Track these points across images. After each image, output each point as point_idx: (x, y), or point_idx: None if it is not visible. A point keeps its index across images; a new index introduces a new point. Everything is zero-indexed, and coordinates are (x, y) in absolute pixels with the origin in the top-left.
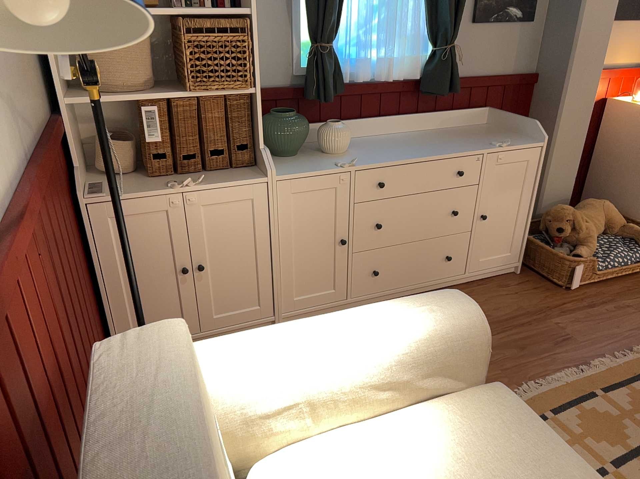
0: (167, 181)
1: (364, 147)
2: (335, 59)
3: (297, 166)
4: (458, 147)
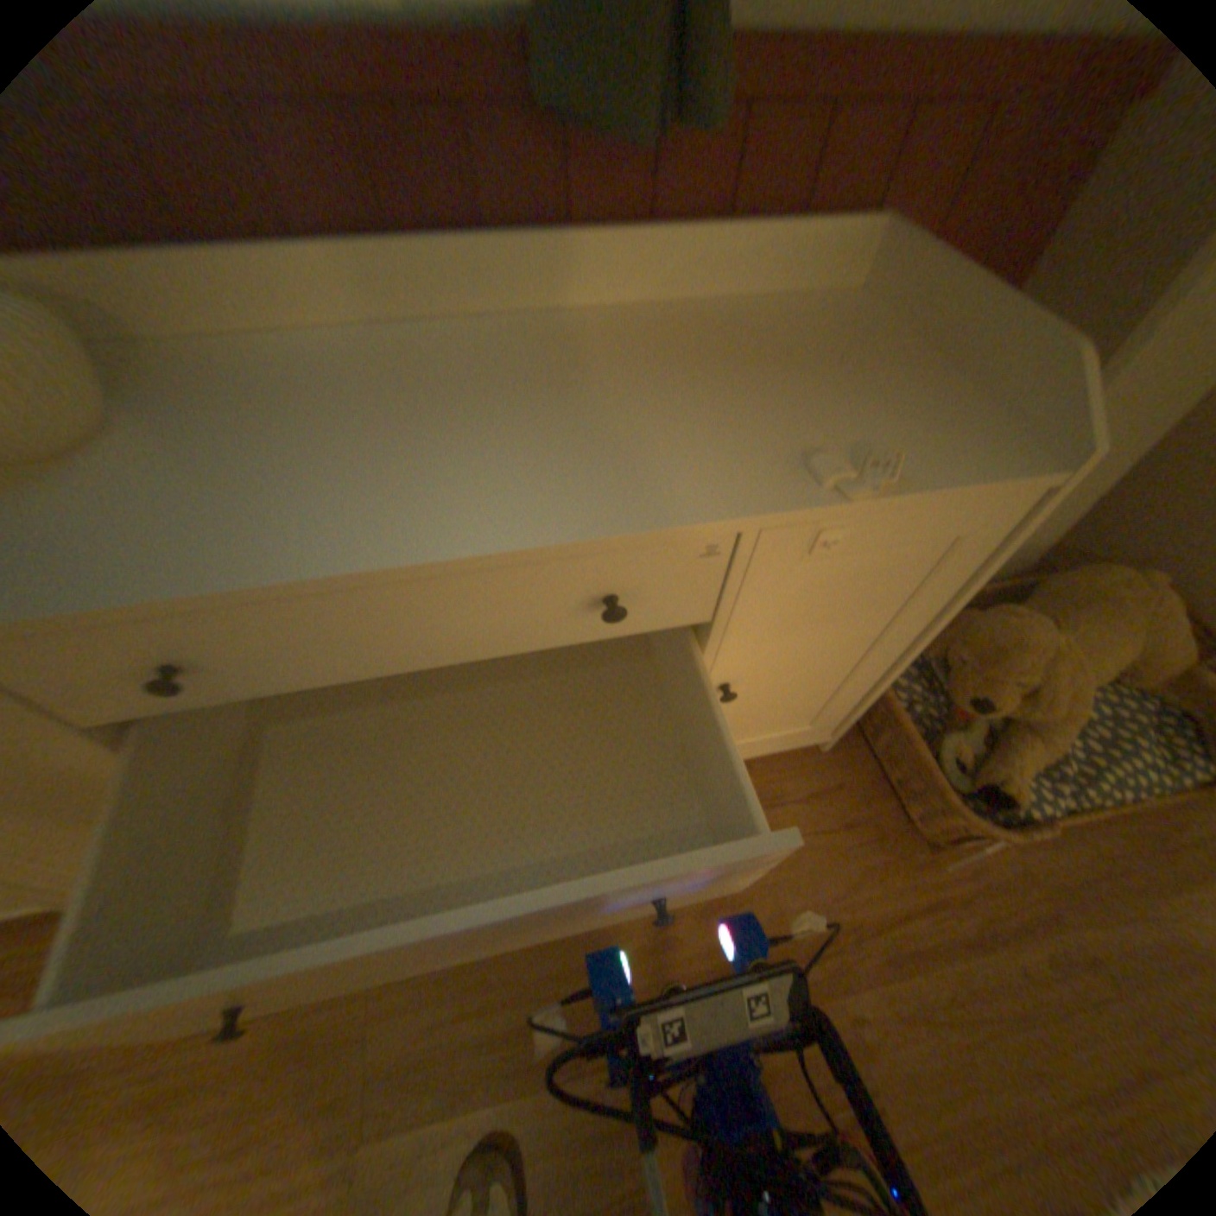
0: None
1: (228, 405)
2: None
3: None
4: (639, 467)
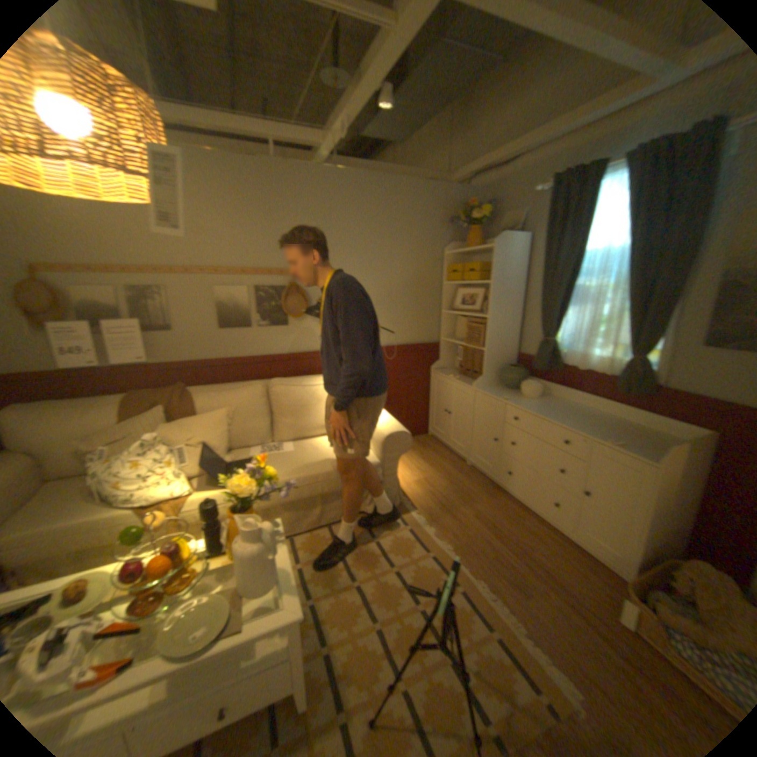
0: (455, 376)
1: (549, 403)
2: (553, 348)
3: (493, 391)
4: (585, 428)
